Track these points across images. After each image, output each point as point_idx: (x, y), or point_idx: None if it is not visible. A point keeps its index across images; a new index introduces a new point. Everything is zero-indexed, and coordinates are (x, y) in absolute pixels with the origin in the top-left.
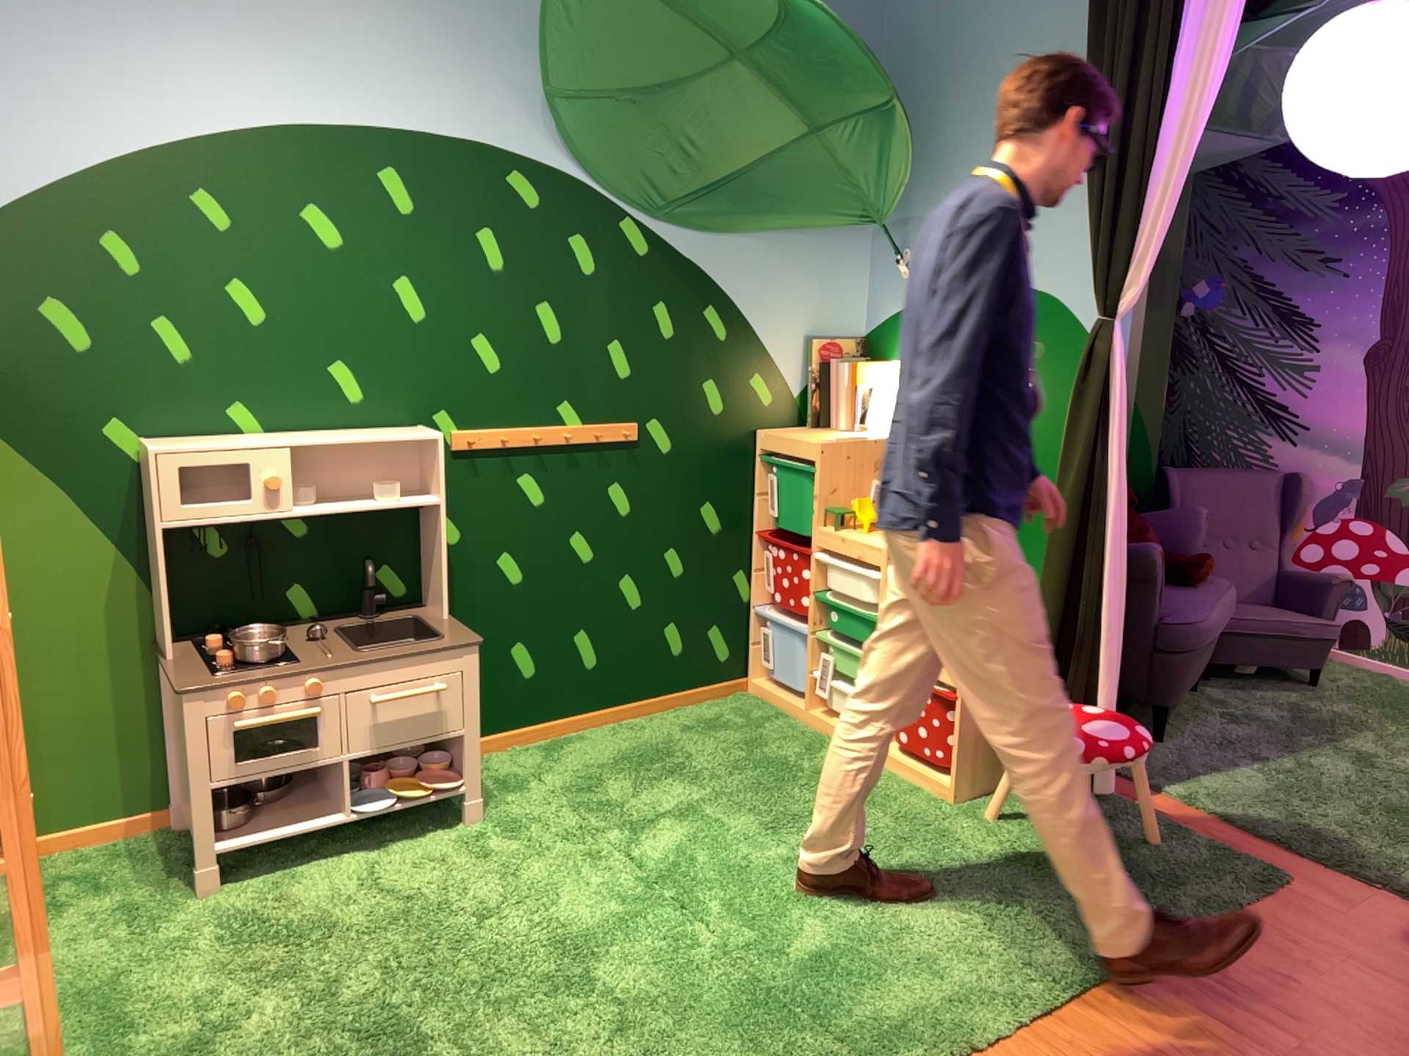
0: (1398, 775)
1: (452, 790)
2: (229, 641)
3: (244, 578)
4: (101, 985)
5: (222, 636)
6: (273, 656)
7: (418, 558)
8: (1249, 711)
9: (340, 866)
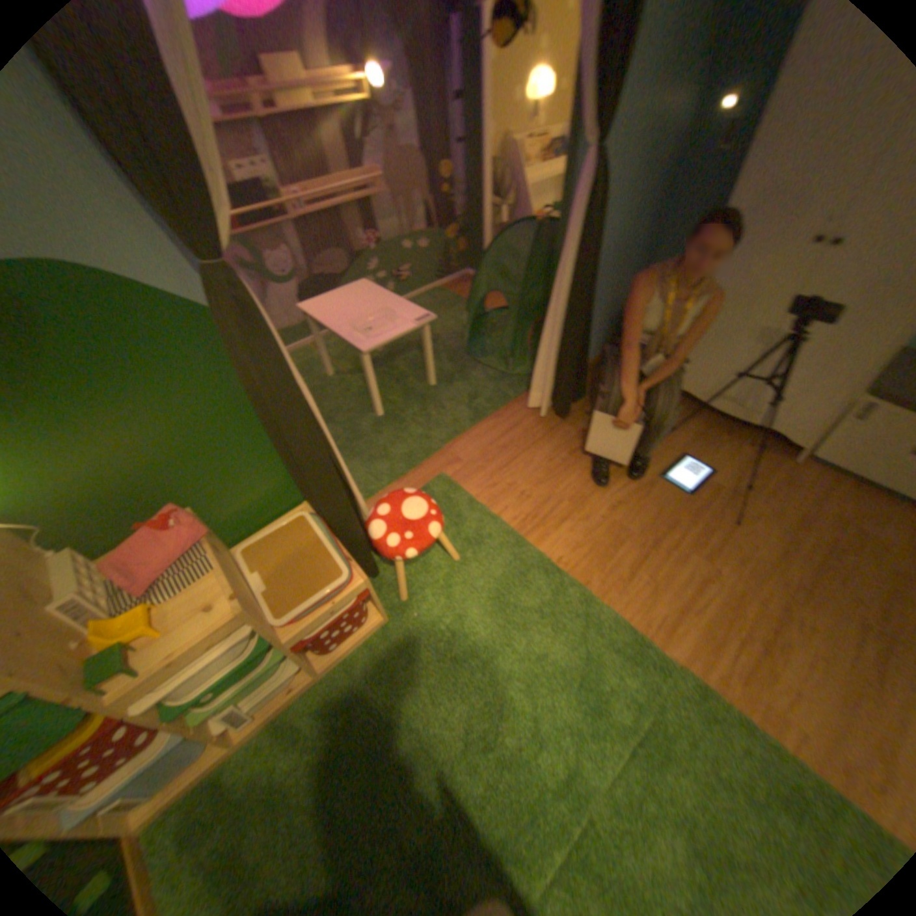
0: (341, 413)
1: None
2: None
3: None
4: None
5: None
6: None
7: None
8: None
9: None
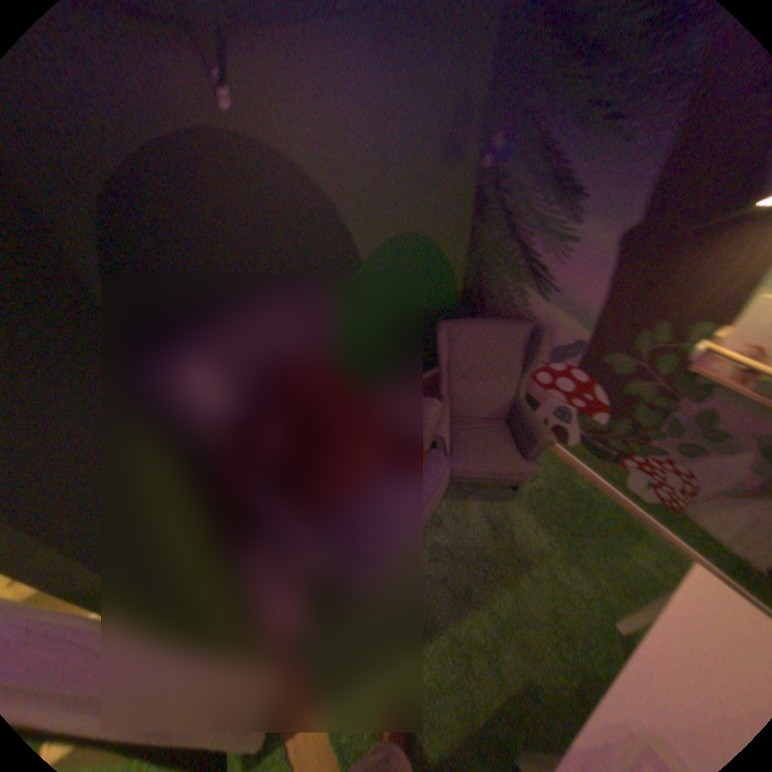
0: (528, 676)
1: None
2: None
3: None
4: None
5: None
6: None
7: None
8: (455, 544)
9: None
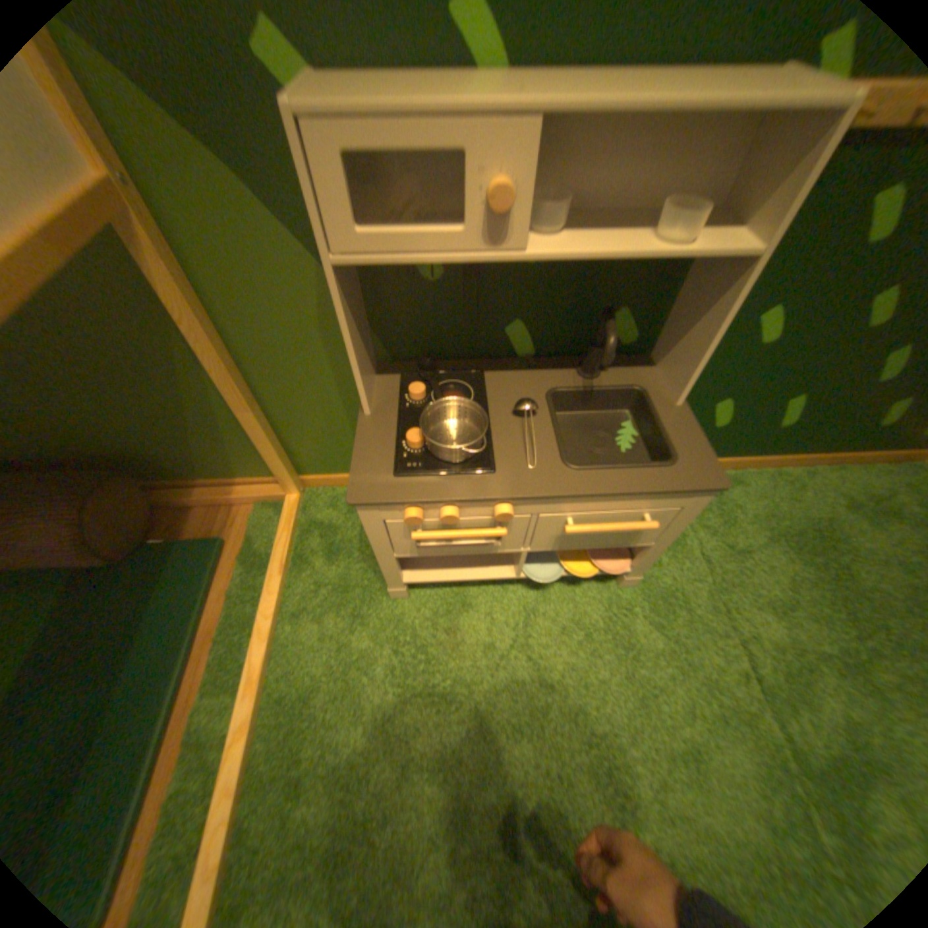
0: None
1: (619, 574)
2: (436, 387)
3: (461, 309)
4: (297, 697)
5: (431, 378)
6: (467, 457)
7: (670, 304)
8: None
9: (503, 602)
